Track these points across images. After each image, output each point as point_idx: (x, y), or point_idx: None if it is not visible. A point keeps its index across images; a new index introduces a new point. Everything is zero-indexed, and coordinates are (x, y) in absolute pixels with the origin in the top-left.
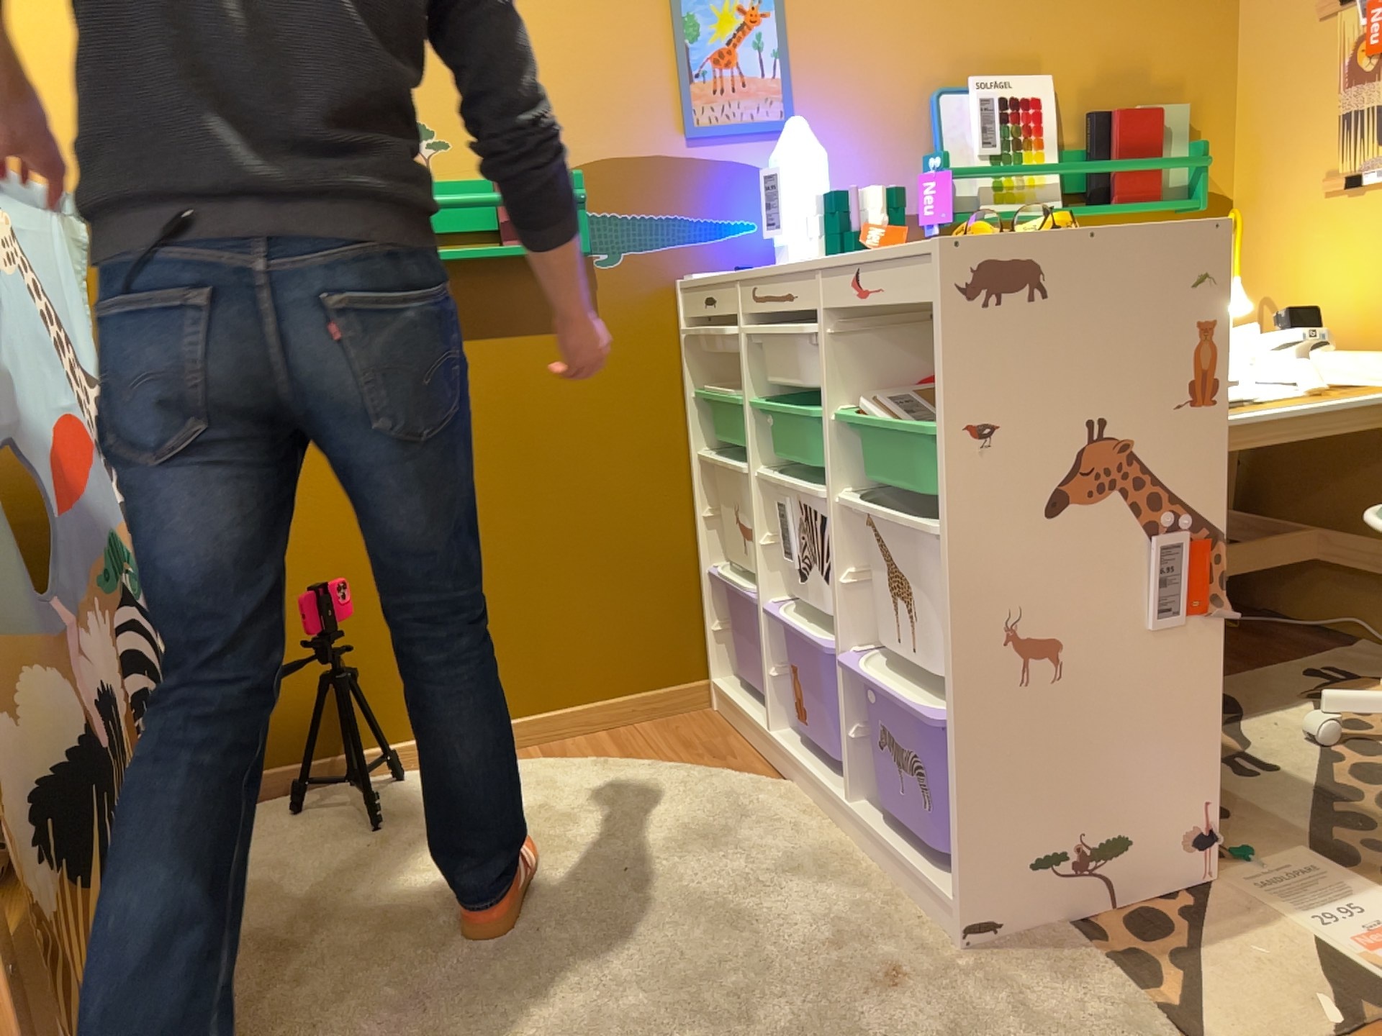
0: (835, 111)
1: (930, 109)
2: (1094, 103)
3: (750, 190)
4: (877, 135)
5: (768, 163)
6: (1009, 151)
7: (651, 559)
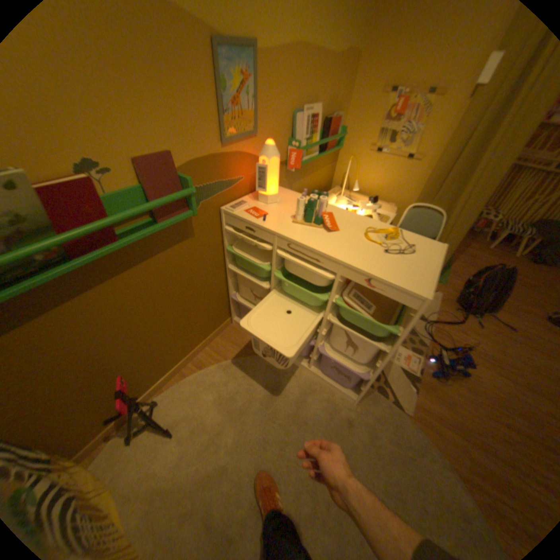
0: (268, 124)
1: (292, 119)
2: (326, 112)
3: (242, 164)
4: (278, 132)
5: (248, 151)
6: (310, 136)
7: (215, 299)
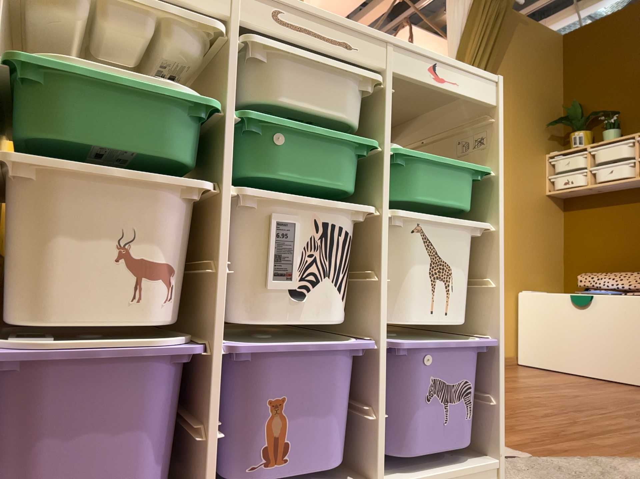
0: None
1: None
2: None
3: None
4: None
5: None
6: None
7: None
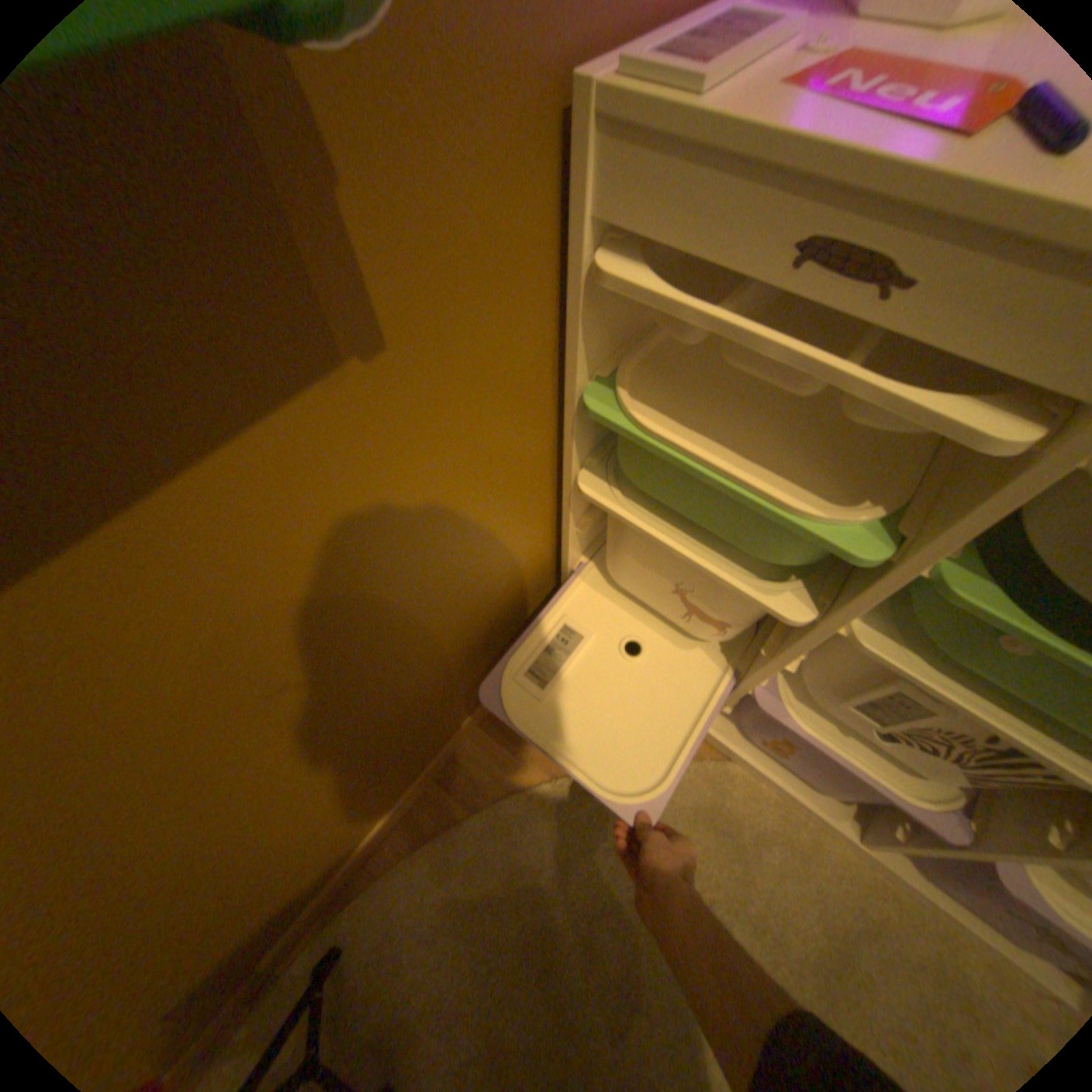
0: None
1: None
2: None
3: None
4: None
5: None
6: None
7: (513, 595)
